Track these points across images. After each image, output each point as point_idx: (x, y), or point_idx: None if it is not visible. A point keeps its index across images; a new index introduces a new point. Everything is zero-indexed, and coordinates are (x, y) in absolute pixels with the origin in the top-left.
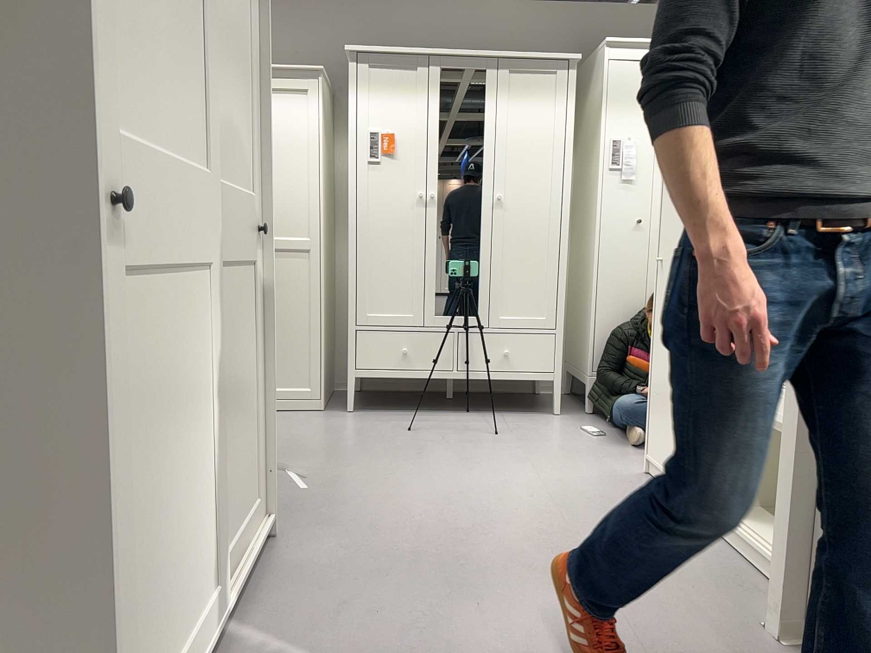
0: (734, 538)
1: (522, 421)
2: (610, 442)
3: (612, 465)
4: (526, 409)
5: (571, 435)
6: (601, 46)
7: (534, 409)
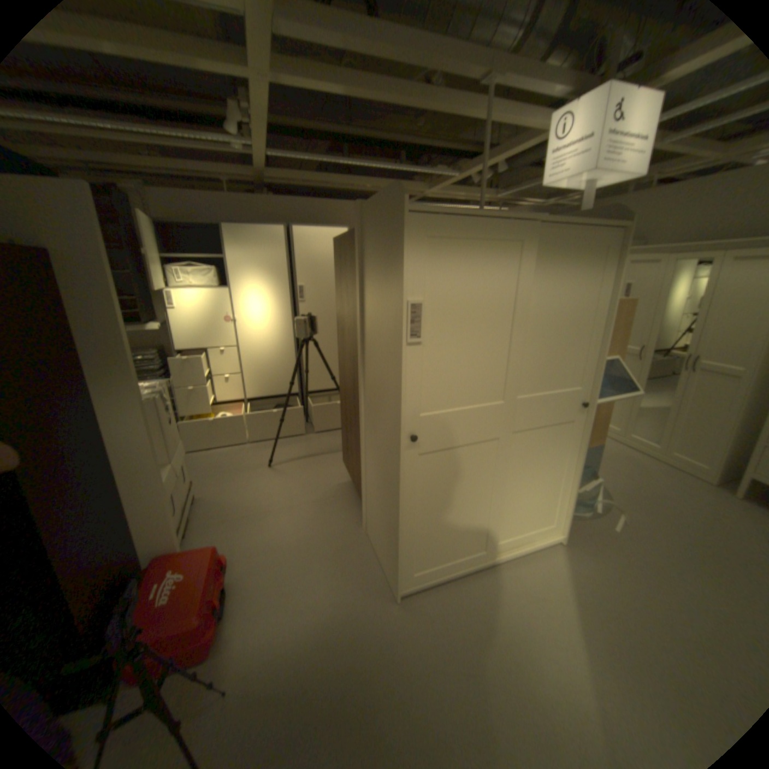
0: None
1: None
2: None
3: None
4: None
5: None
6: None
7: None
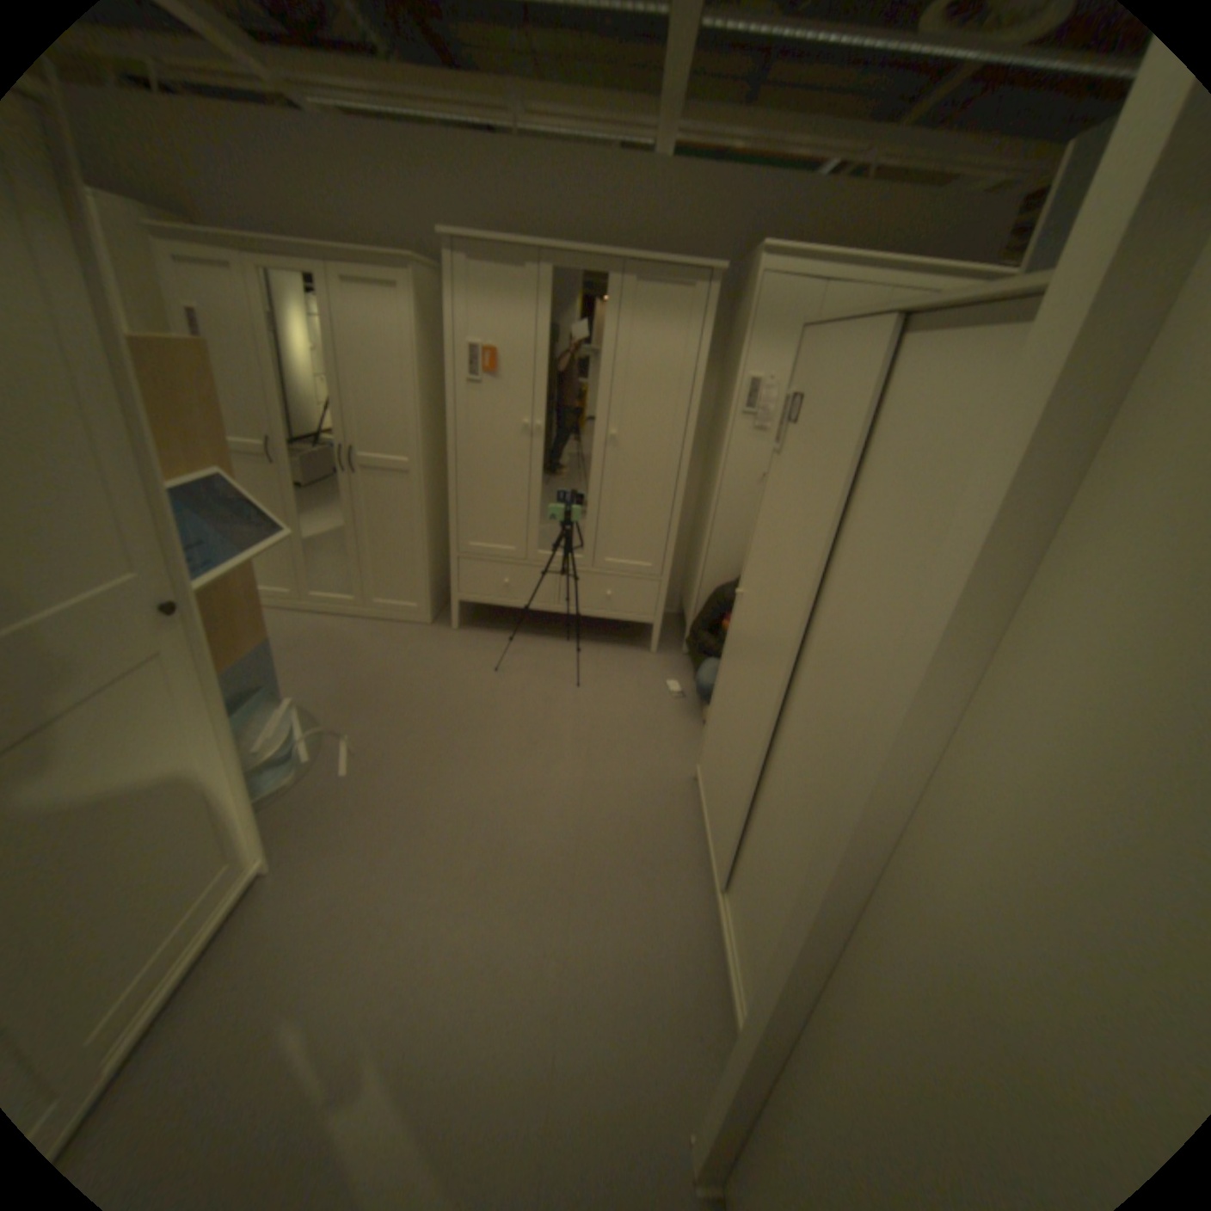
0: (723, 940)
1: (612, 661)
2: (682, 710)
3: (667, 753)
4: (626, 638)
5: (650, 691)
6: (760, 248)
7: (633, 640)
